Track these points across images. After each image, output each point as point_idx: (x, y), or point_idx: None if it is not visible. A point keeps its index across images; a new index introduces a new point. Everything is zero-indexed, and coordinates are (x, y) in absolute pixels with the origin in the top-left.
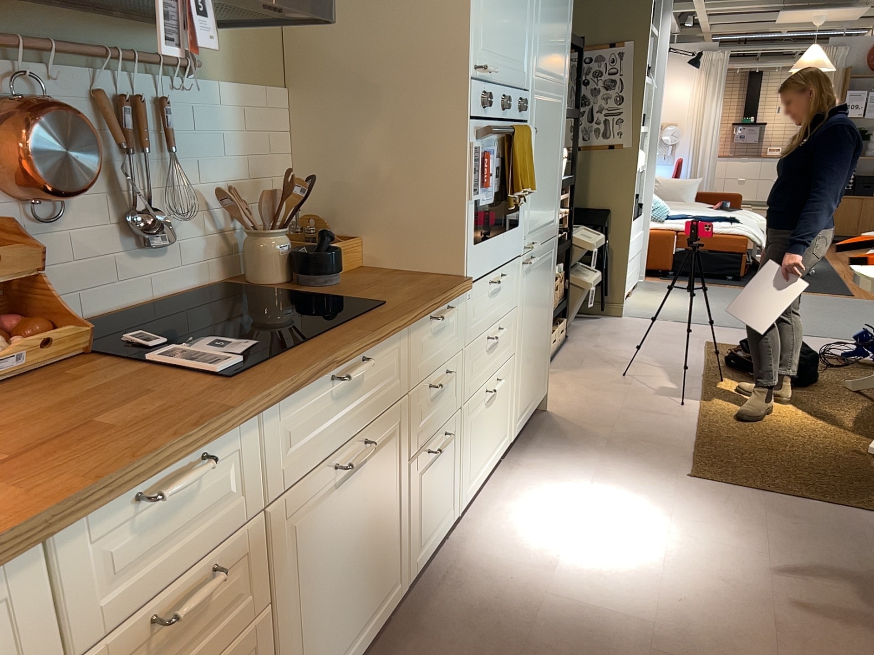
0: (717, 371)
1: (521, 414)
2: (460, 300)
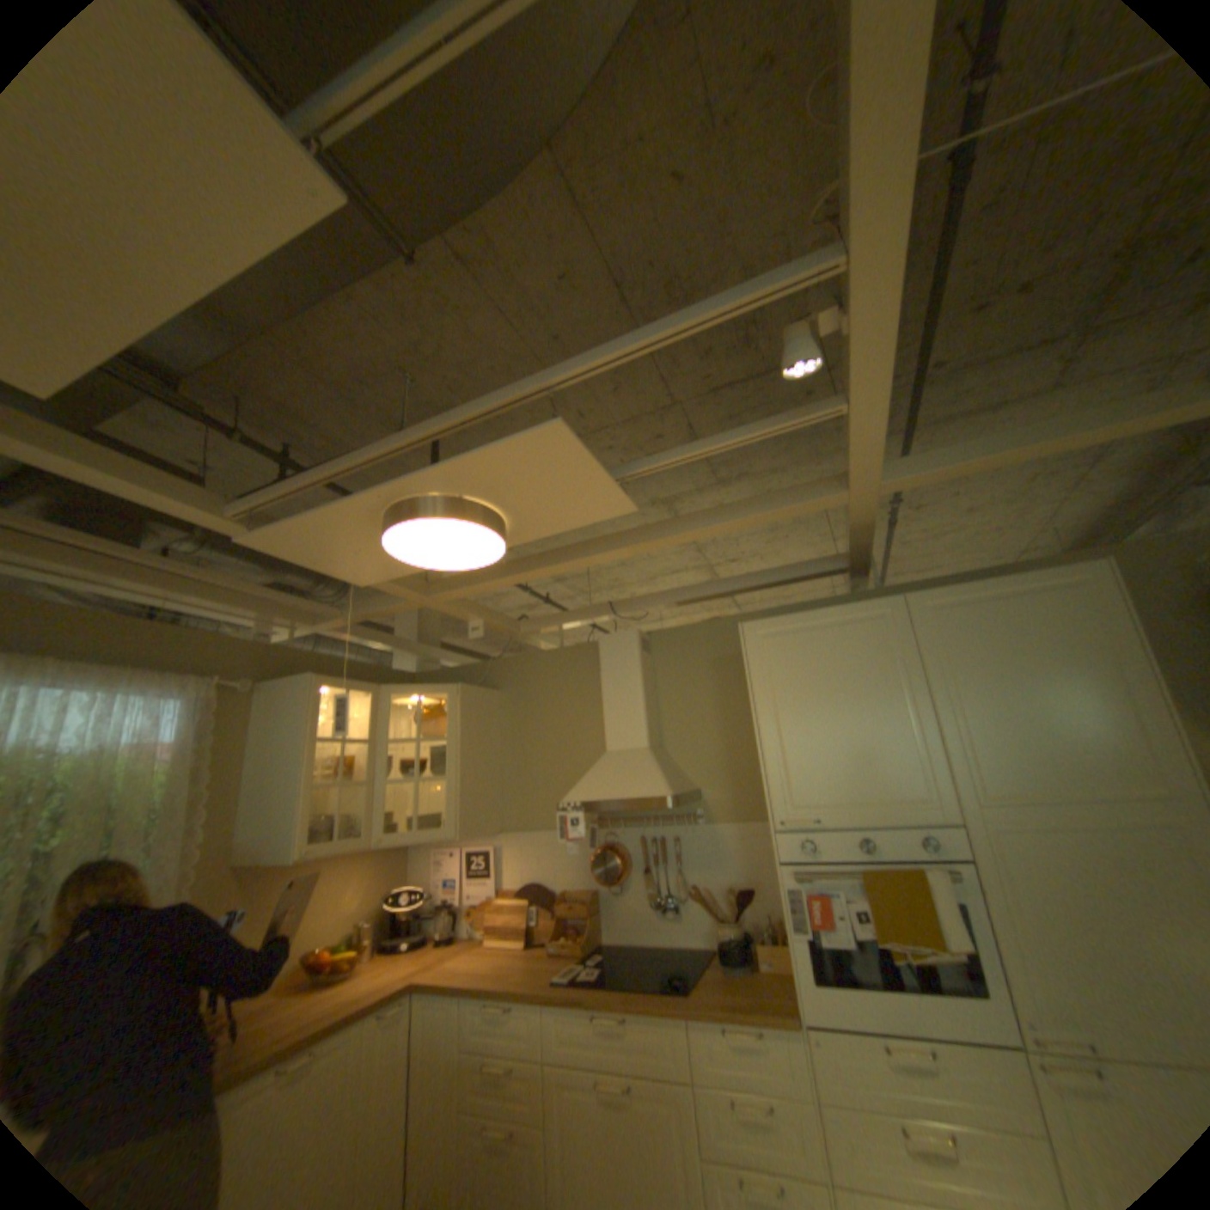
0: None
1: None
2: (791, 1040)
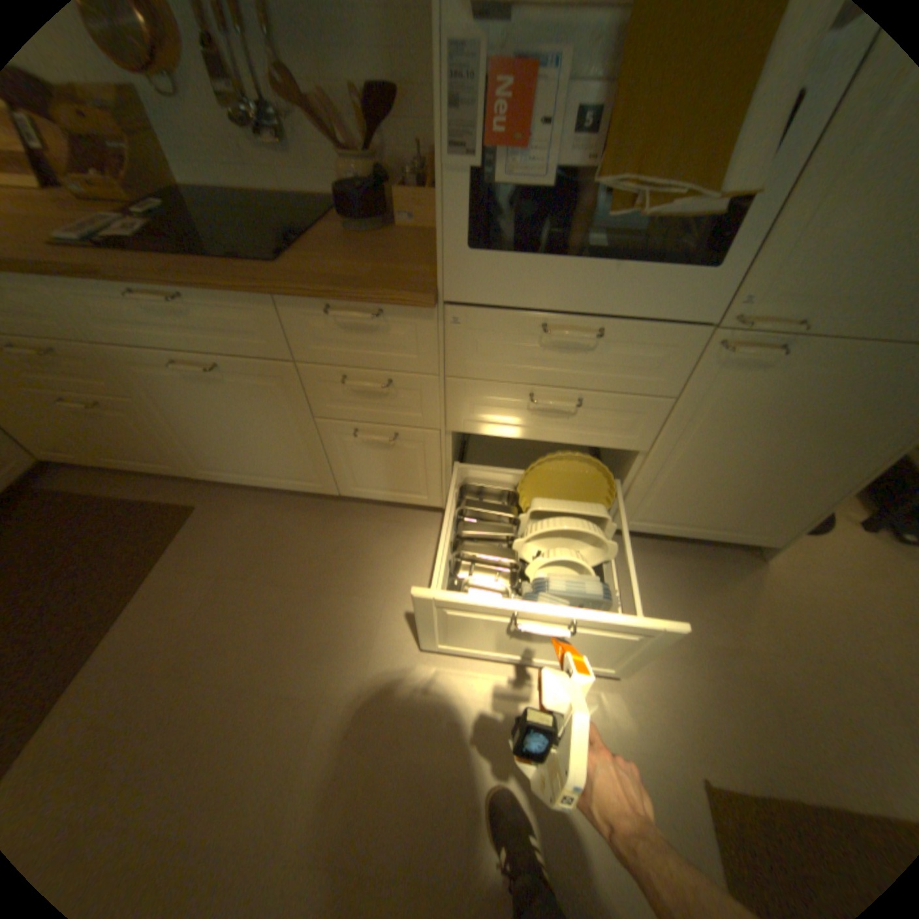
0: None
1: (651, 520)
2: (422, 314)
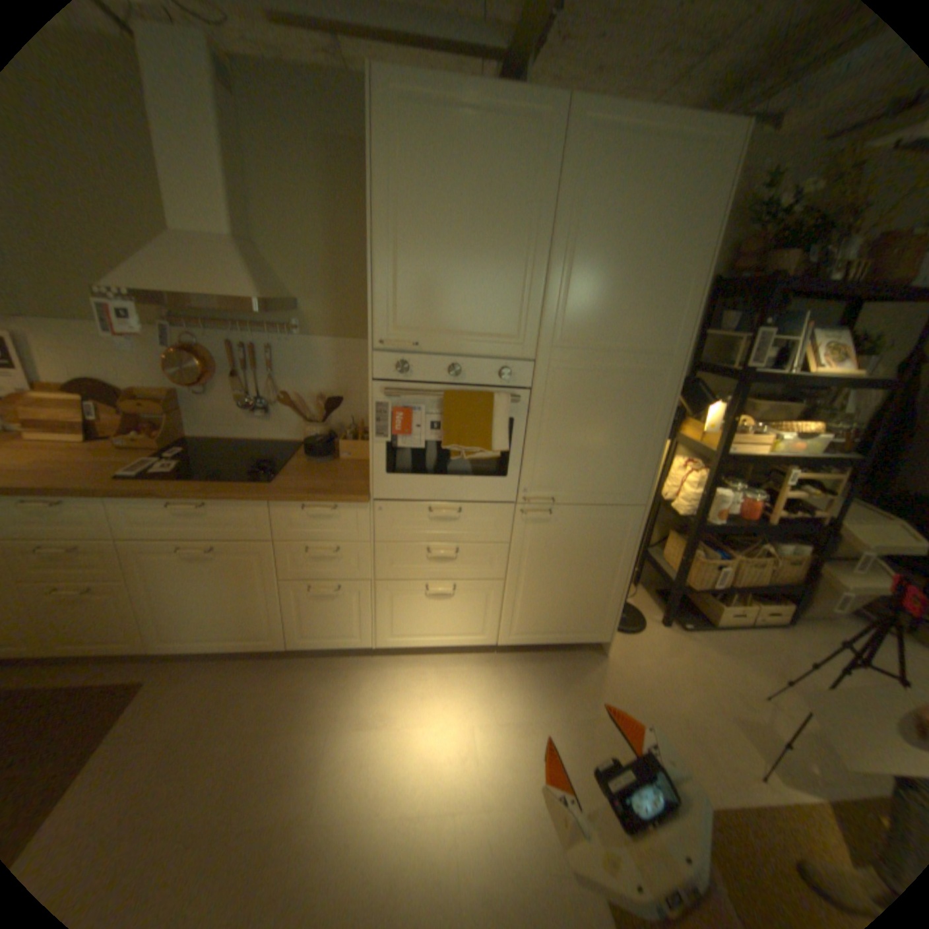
0: None
1: (522, 634)
2: (360, 507)
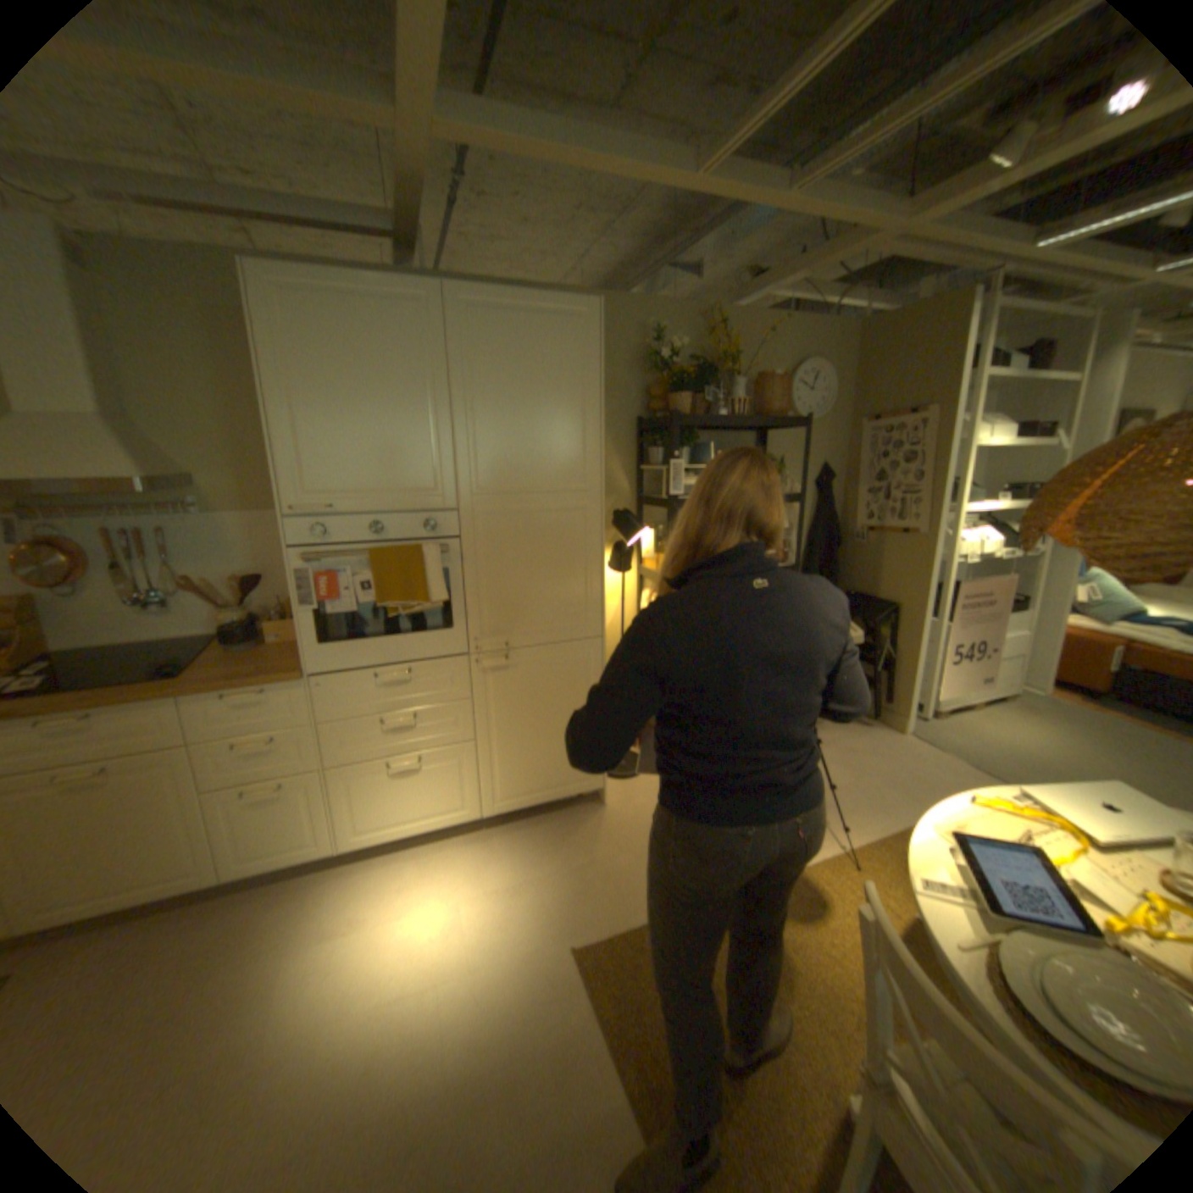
0: (885, 857)
1: (507, 798)
2: (292, 687)
